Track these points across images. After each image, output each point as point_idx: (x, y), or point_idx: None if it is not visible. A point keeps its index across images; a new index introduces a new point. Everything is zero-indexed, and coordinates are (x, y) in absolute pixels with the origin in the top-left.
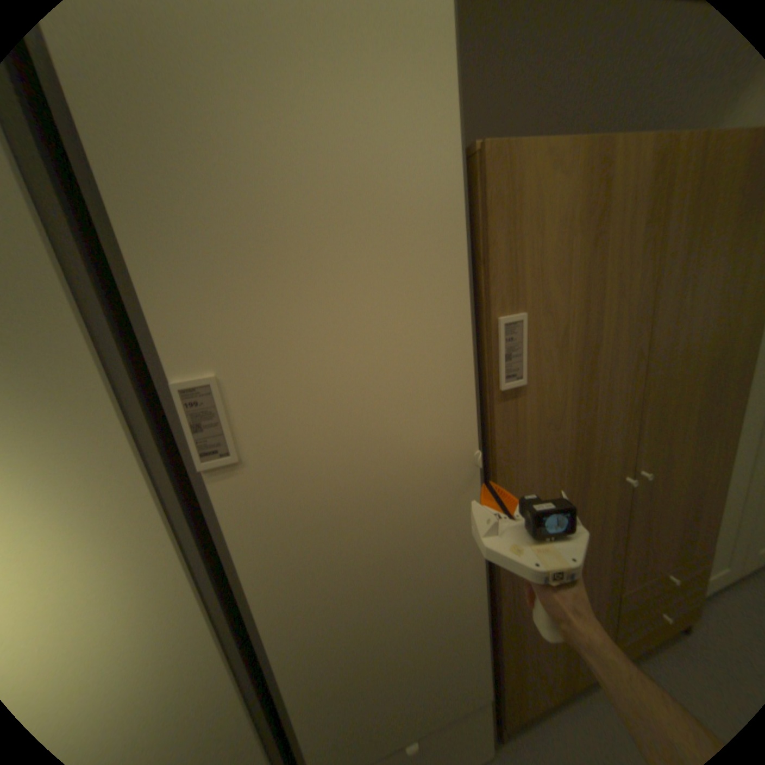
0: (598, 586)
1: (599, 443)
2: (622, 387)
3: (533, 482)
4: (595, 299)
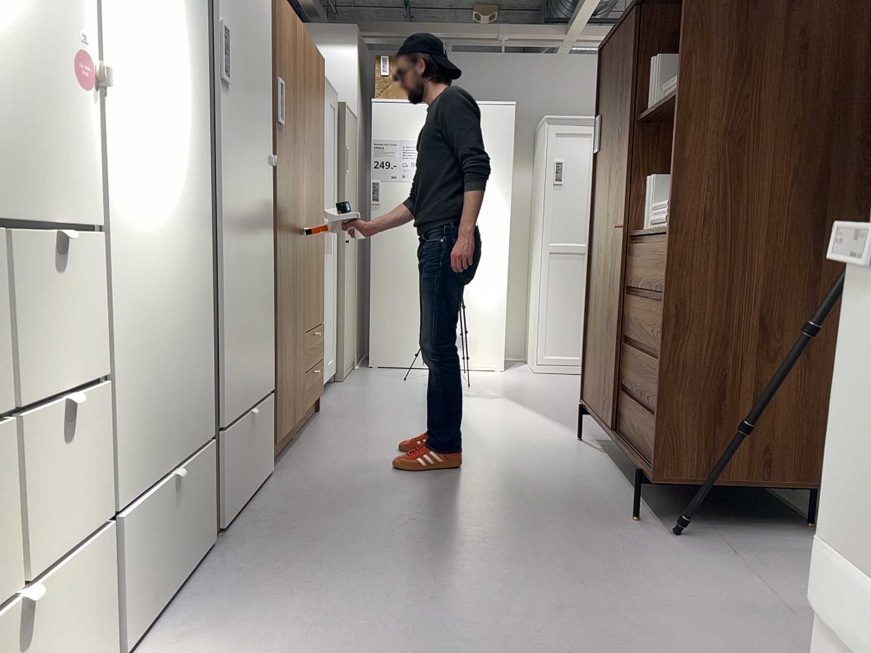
0: (298, 314)
1: (296, 191)
2: (300, 159)
3: (283, 199)
4: (293, 95)
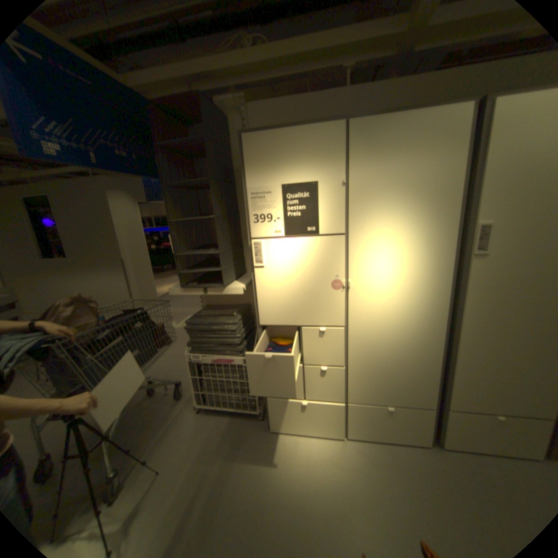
0: None
1: None
2: None
3: None
4: None
